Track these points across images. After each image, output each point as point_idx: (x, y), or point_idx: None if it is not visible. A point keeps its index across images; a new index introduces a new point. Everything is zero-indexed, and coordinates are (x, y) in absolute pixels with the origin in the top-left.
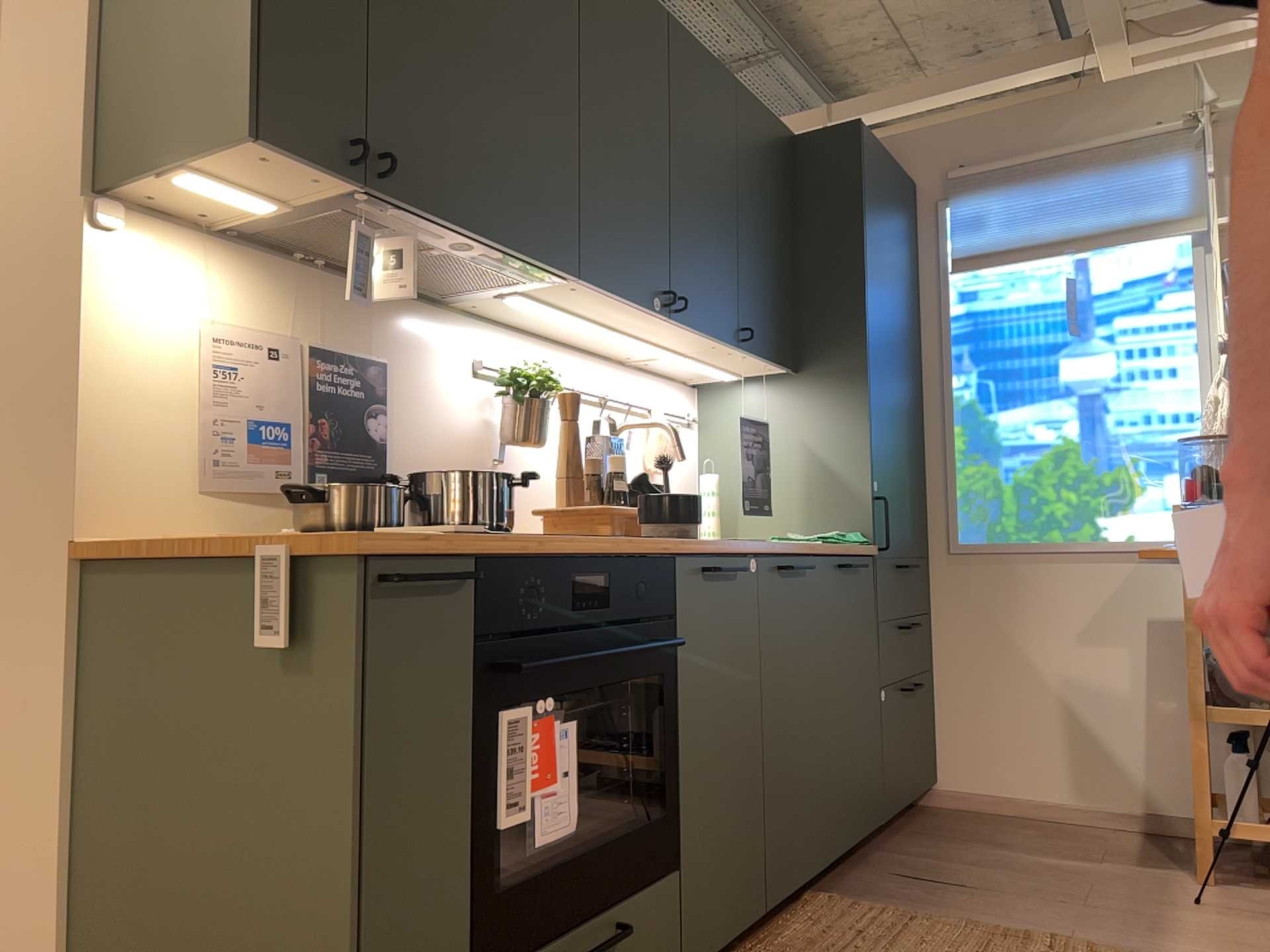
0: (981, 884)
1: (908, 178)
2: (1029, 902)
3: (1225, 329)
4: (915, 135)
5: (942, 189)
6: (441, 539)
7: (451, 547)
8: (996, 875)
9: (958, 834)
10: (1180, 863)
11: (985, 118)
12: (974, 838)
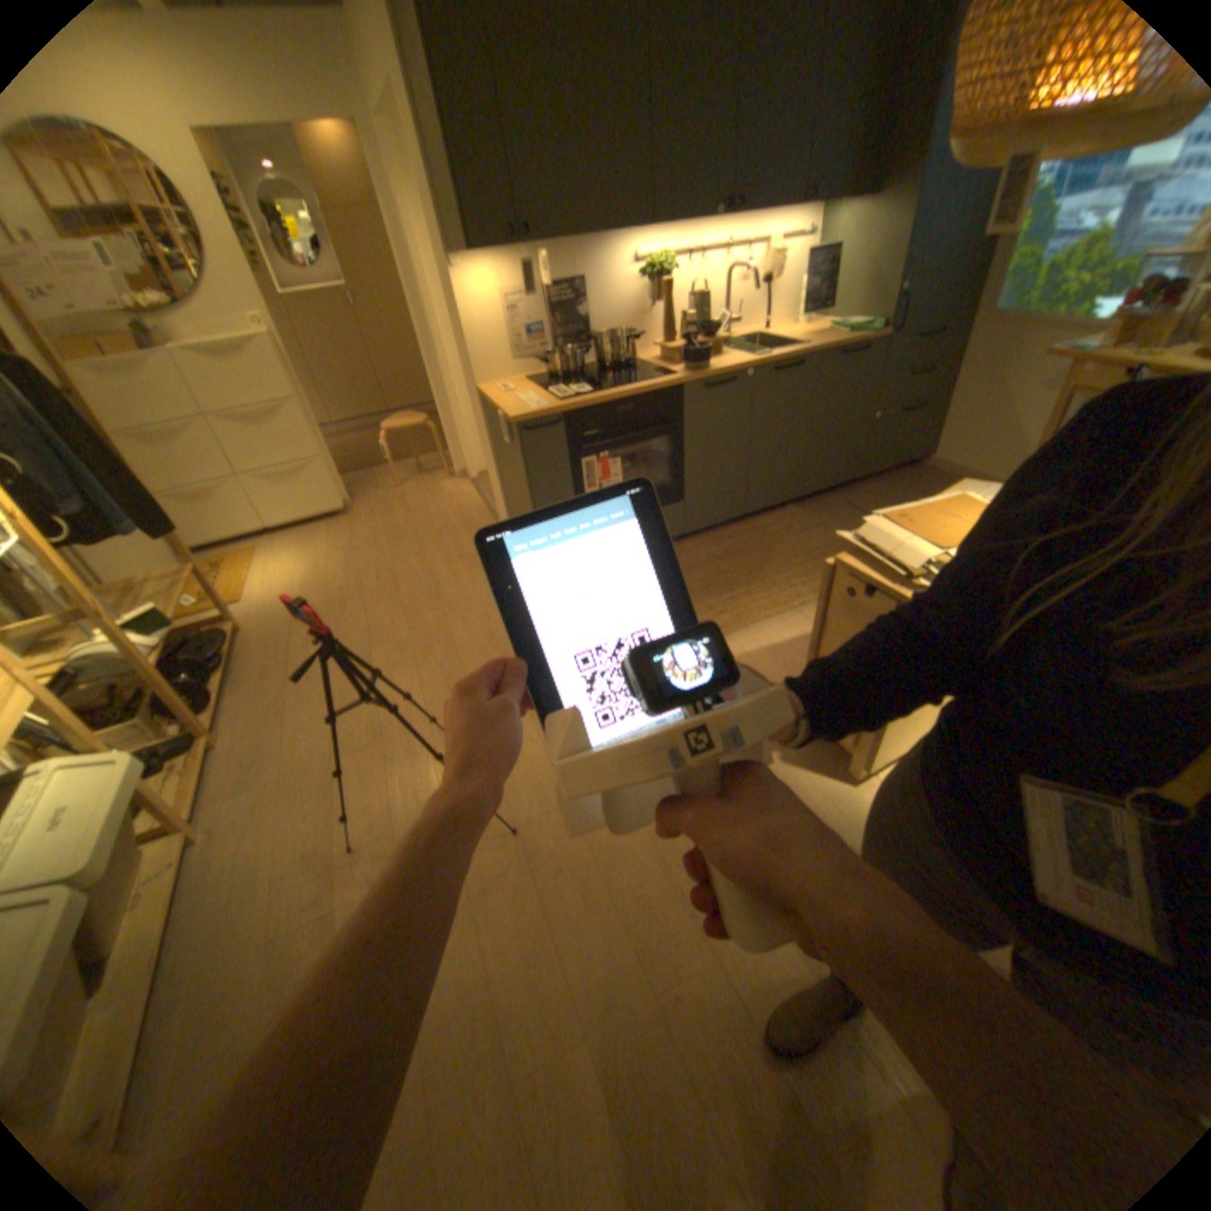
0: None
1: None
2: None
3: None
4: None
5: None
6: (548, 409)
7: (549, 414)
8: None
9: (911, 487)
10: None
11: None
12: (916, 490)
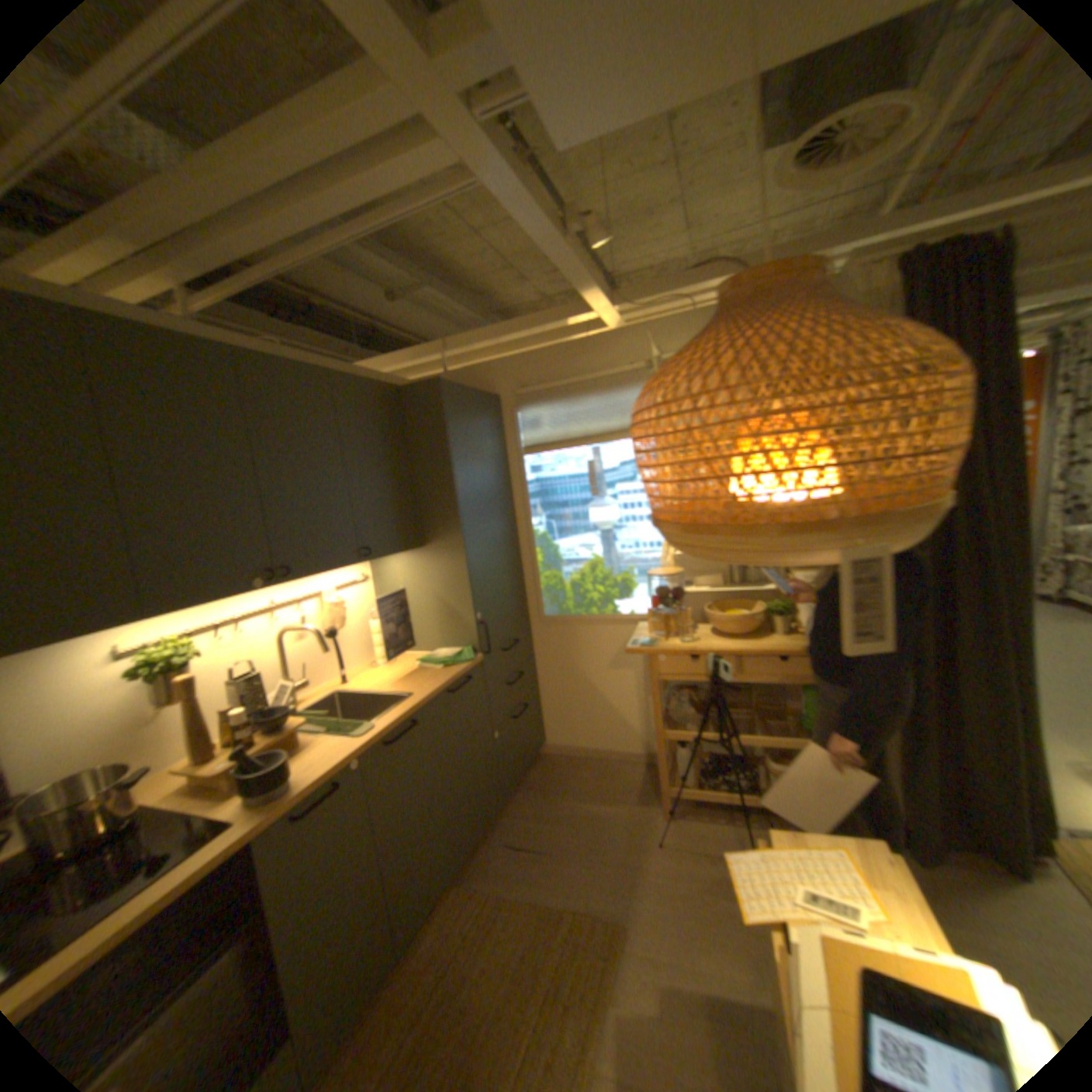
0: (549, 850)
1: (496, 392)
2: (571, 868)
3: None
4: (497, 362)
5: (516, 400)
6: None
7: None
8: (560, 836)
9: (550, 788)
10: (659, 799)
11: (536, 353)
12: (558, 790)
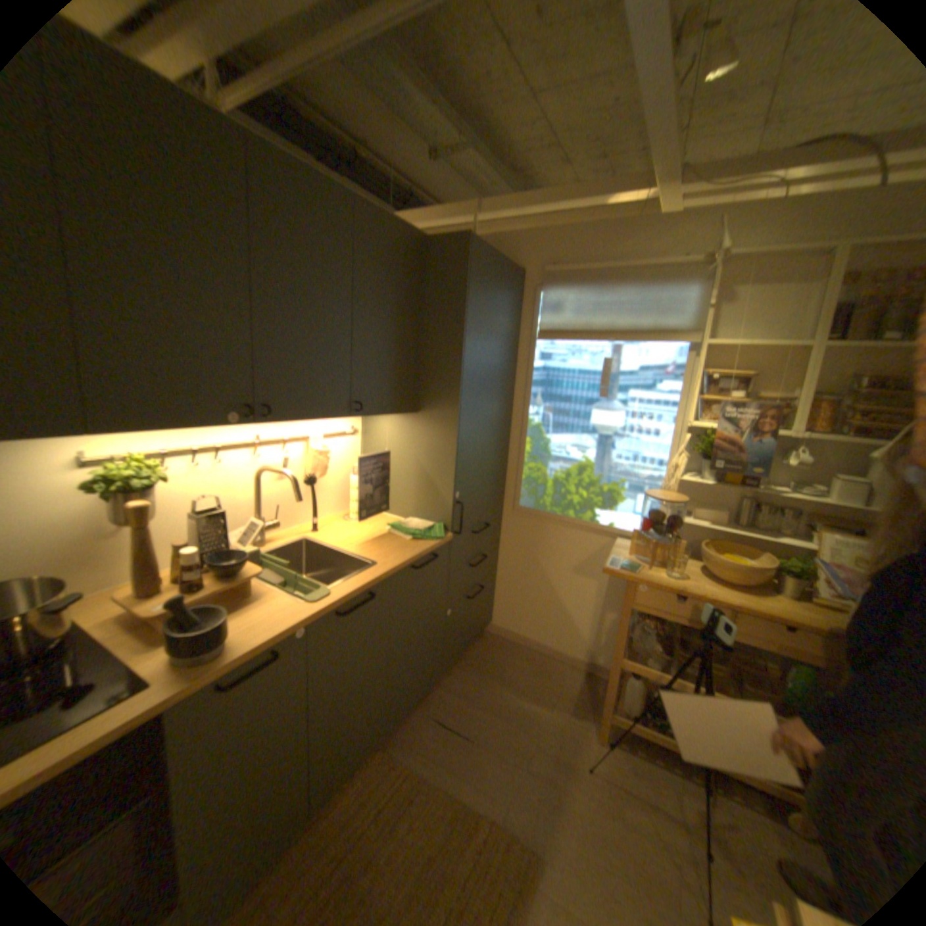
0: (478, 739)
1: (522, 266)
2: (496, 767)
3: (697, 412)
4: (531, 233)
5: (542, 278)
6: None
7: None
8: (491, 726)
9: (488, 670)
10: (595, 716)
11: (577, 228)
12: (495, 675)
